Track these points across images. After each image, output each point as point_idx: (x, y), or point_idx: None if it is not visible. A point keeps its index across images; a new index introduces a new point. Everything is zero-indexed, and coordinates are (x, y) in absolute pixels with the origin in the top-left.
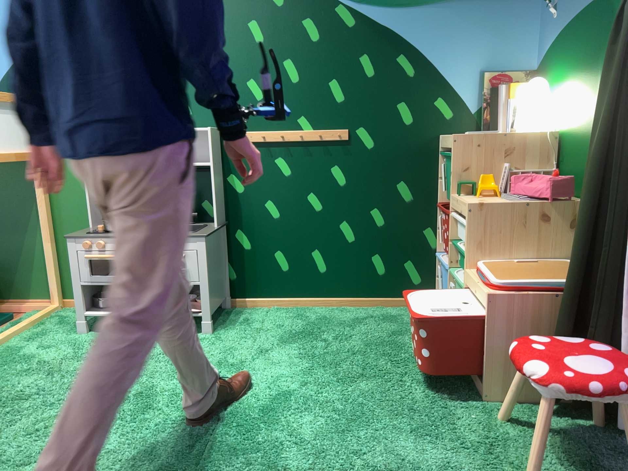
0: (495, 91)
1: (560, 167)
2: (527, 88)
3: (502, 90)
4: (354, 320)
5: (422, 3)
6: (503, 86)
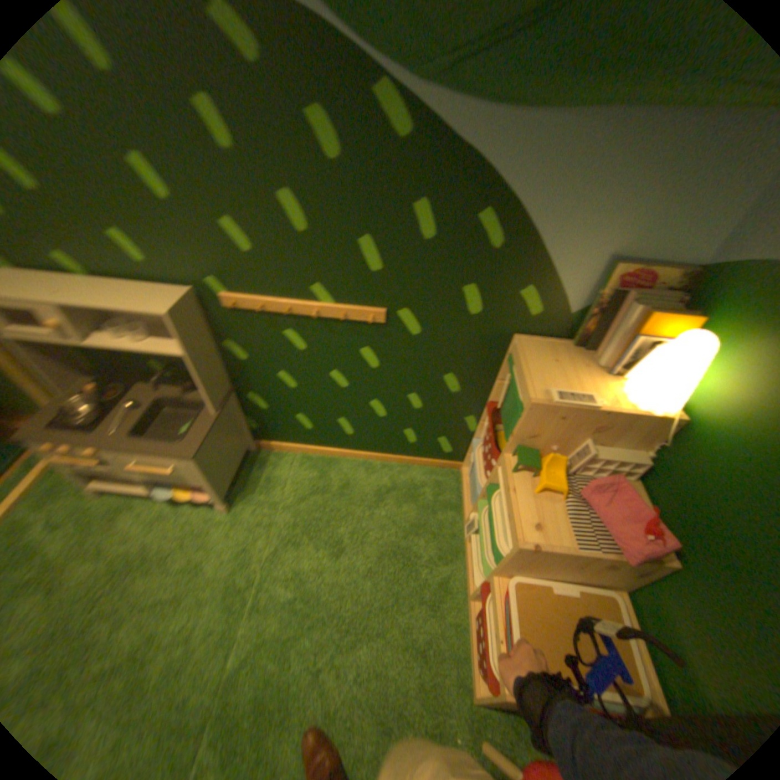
0: (625, 296)
1: (664, 455)
2: (681, 323)
3: (637, 312)
4: (377, 493)
5: (564, 103)
6: (641, 288)
